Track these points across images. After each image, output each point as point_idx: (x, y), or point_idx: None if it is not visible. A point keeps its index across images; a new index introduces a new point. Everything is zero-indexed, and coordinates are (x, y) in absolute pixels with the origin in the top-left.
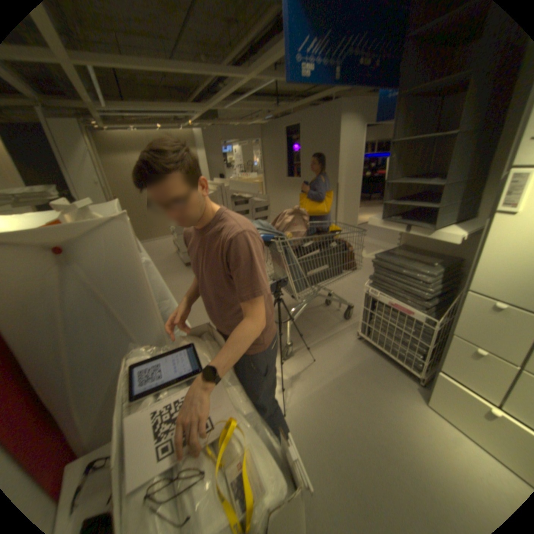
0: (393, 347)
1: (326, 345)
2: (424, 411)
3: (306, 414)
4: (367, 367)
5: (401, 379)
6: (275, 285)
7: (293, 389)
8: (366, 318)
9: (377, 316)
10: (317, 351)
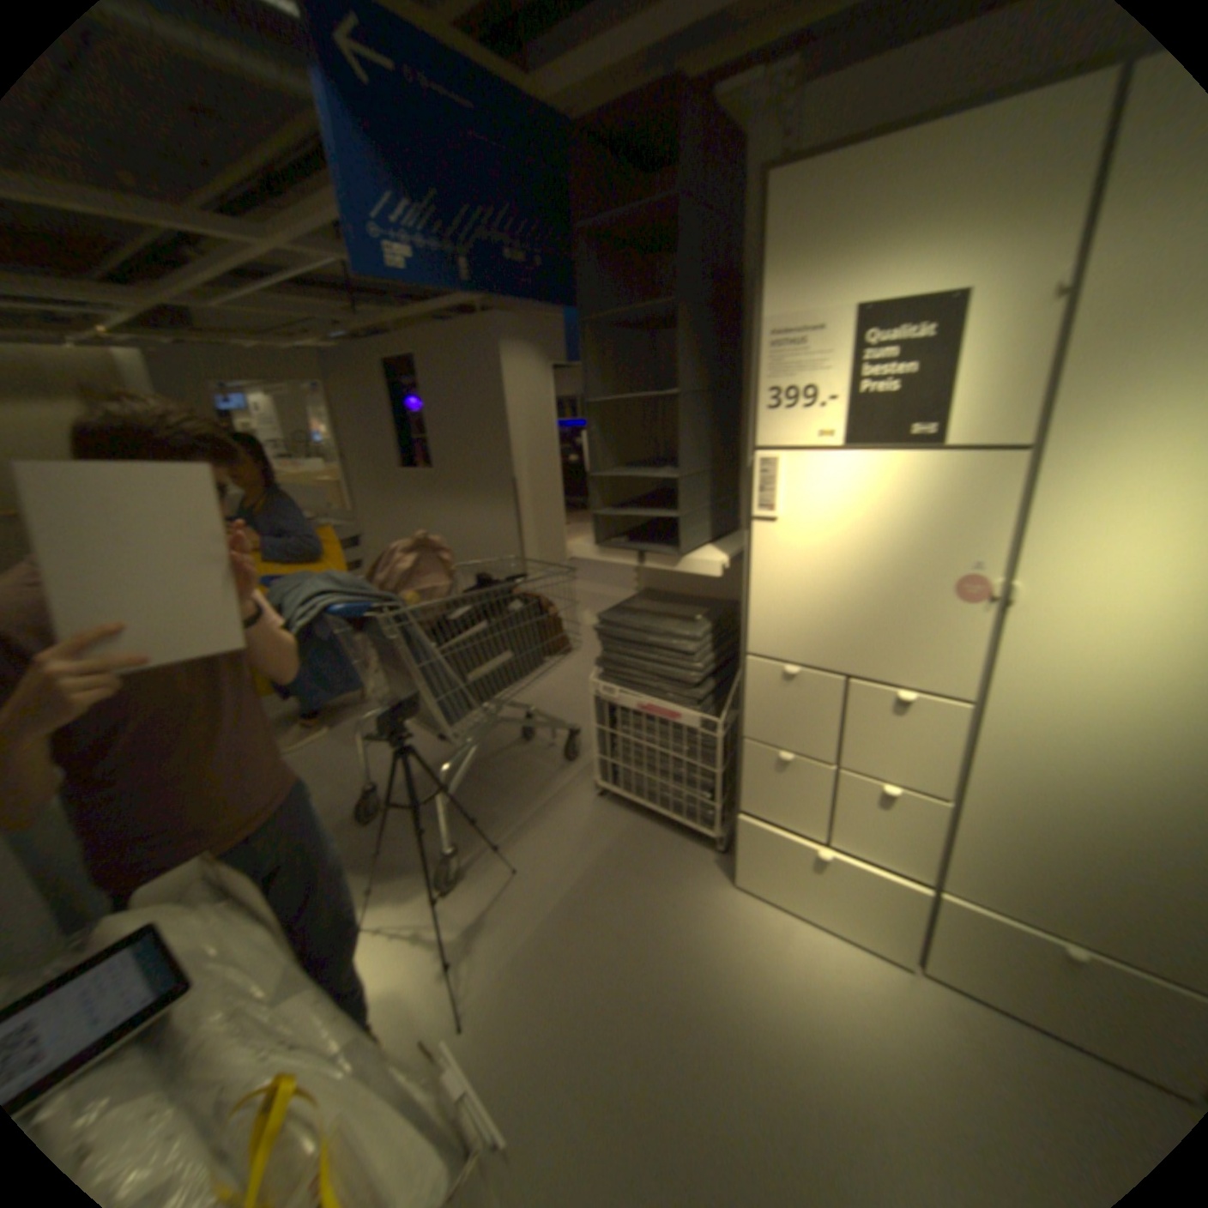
0: (658, 793)
1: (533, 830)
2: (728, 899)
3: (507, 1004)
4: (620, 850)
5: (683, 852)
6: (388, 719)
7: (470, 958)
8: (601, 748)
9: (620, 737)
10: (515, 848)
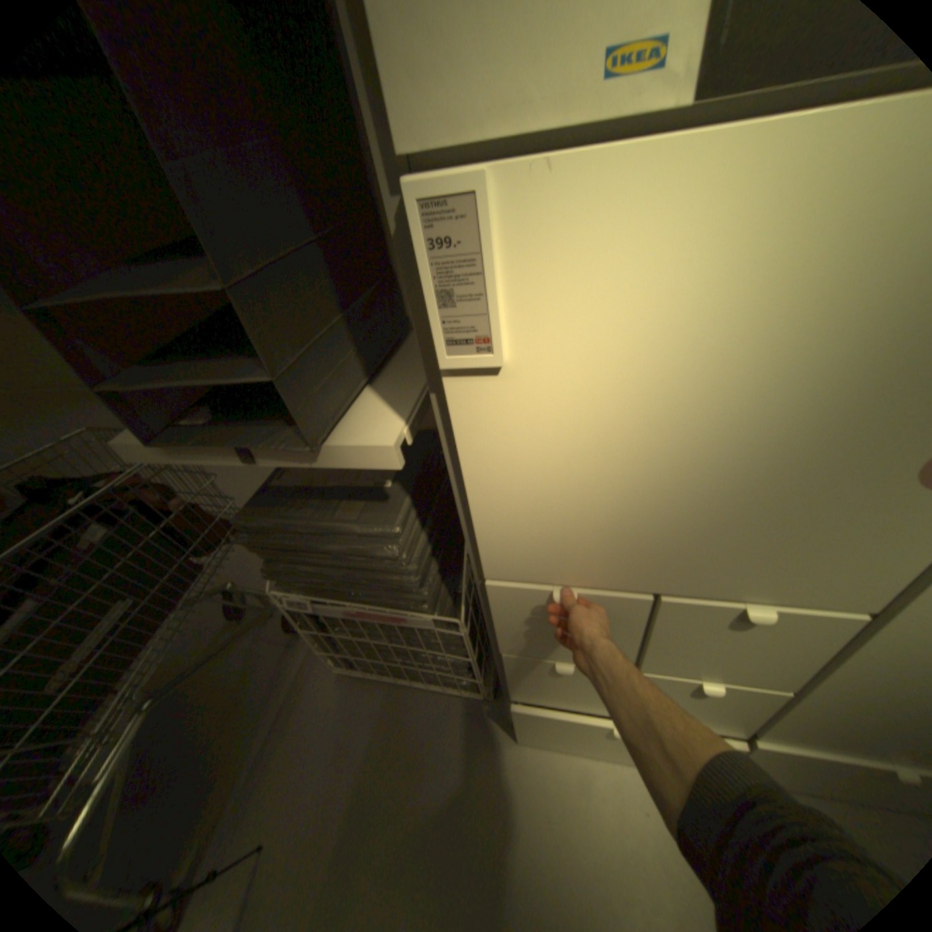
0: (407, 673)
1: (273, 757)
2: (515, 761)
3: None
4: (384, 742)
5: (453, 713)
6: None
7: None
8: (323, 643)
9: (339, 637)
10: (256, 798)
